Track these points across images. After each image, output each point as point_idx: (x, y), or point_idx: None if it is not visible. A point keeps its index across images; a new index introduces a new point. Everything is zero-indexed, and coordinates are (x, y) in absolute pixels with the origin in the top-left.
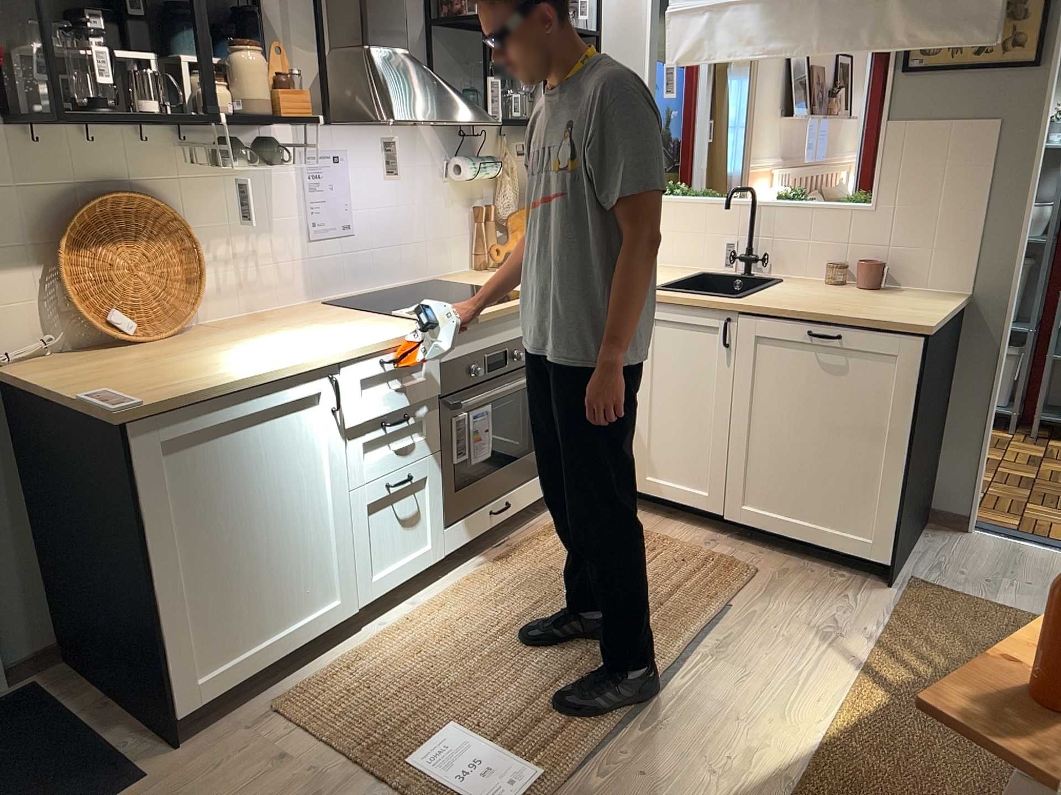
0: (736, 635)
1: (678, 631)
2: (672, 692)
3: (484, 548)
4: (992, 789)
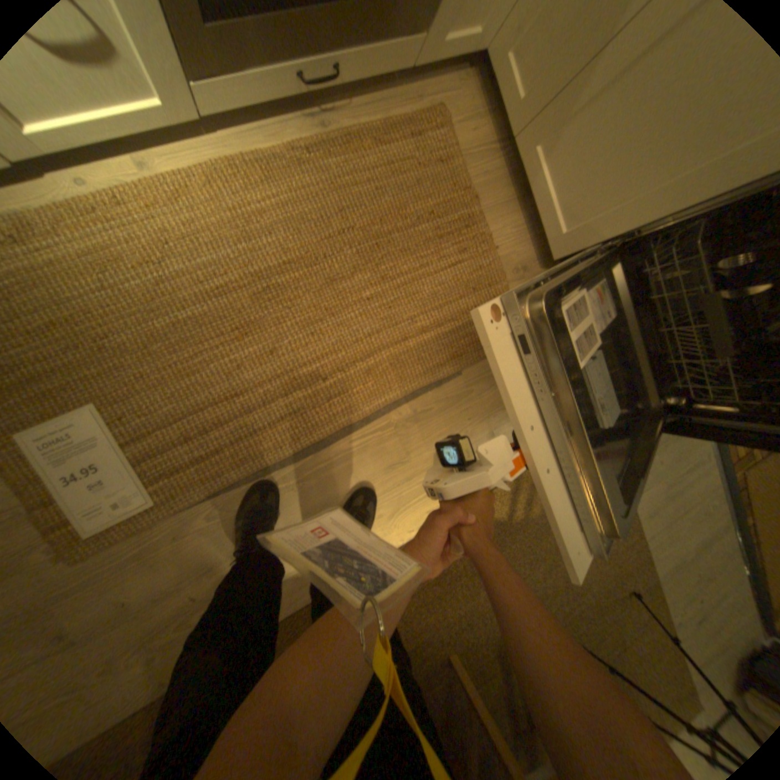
0: (432, 411)
1: (389, 384)
2: (329, 452)
3: (291, 106)
4: (453, 624)
